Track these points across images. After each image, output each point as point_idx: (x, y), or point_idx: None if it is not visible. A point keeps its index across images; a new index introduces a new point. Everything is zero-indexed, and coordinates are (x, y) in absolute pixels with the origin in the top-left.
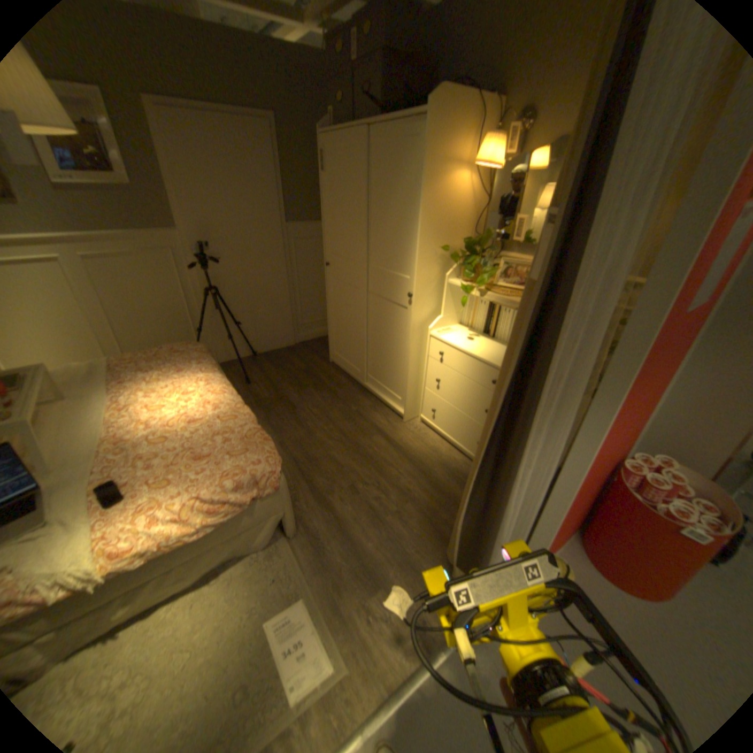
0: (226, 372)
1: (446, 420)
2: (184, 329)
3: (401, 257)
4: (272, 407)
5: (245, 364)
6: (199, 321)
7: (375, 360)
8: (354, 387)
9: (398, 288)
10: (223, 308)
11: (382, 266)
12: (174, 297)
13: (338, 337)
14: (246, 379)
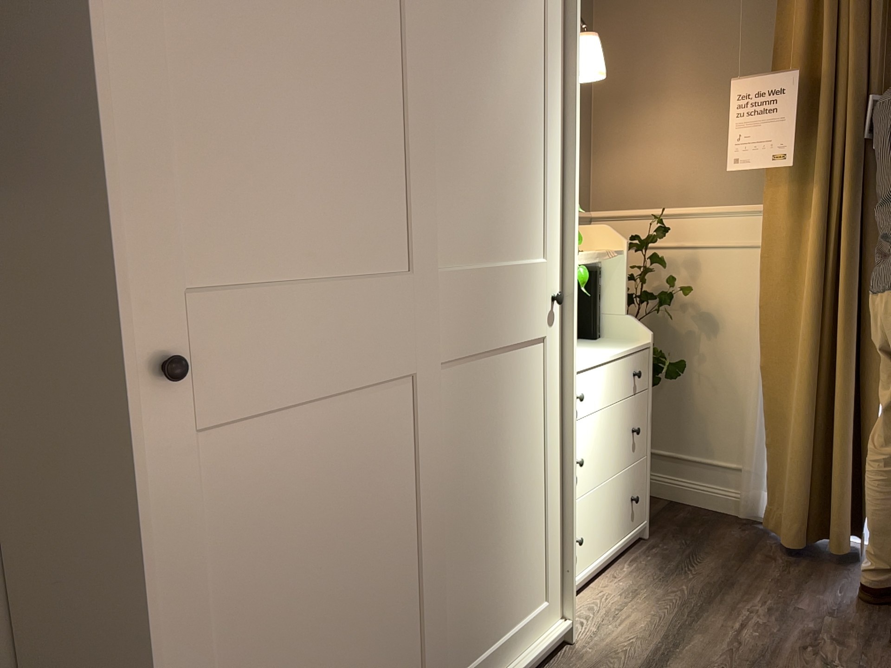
0: None
1: (594, 534)
2: None
3: (525, 216)
4: None
5: None
6: None
7: (465, 595)
8: None
9: (525, 300)
10: None
11: (475, 259)
12: None
13: None
14: None
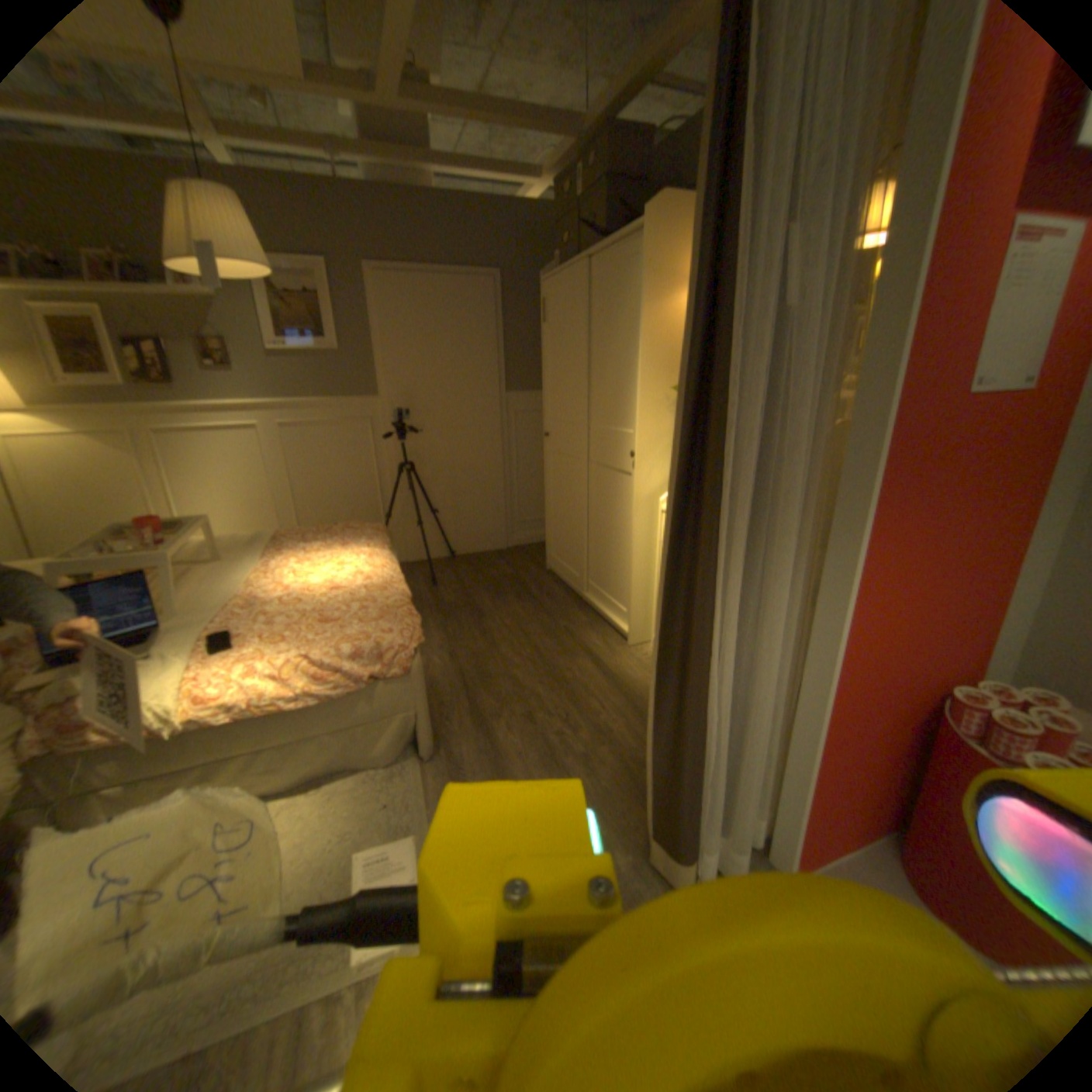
0: (412, 571)
1: None
2: (371, 514)
3: (625, 405)
4: (454, 612)
5: (438, 564)
6: (390, 506)
7: (597, 557)
8: (569, 599)
9: (621, 448)
10: (420, 491)
11: (604, 423)
12: (365, 474)
13: (556, 531)
14: (432, 580)
